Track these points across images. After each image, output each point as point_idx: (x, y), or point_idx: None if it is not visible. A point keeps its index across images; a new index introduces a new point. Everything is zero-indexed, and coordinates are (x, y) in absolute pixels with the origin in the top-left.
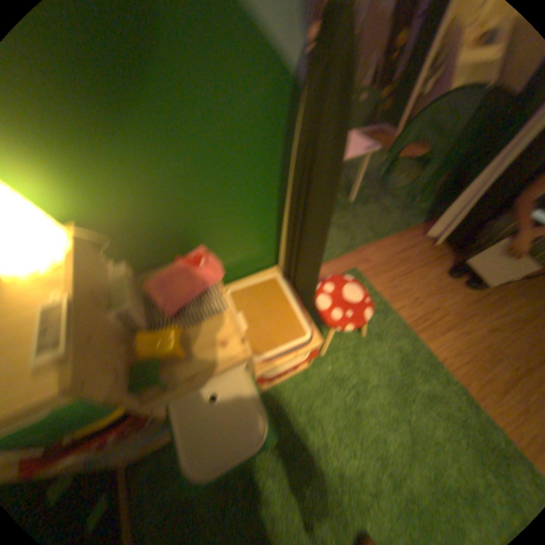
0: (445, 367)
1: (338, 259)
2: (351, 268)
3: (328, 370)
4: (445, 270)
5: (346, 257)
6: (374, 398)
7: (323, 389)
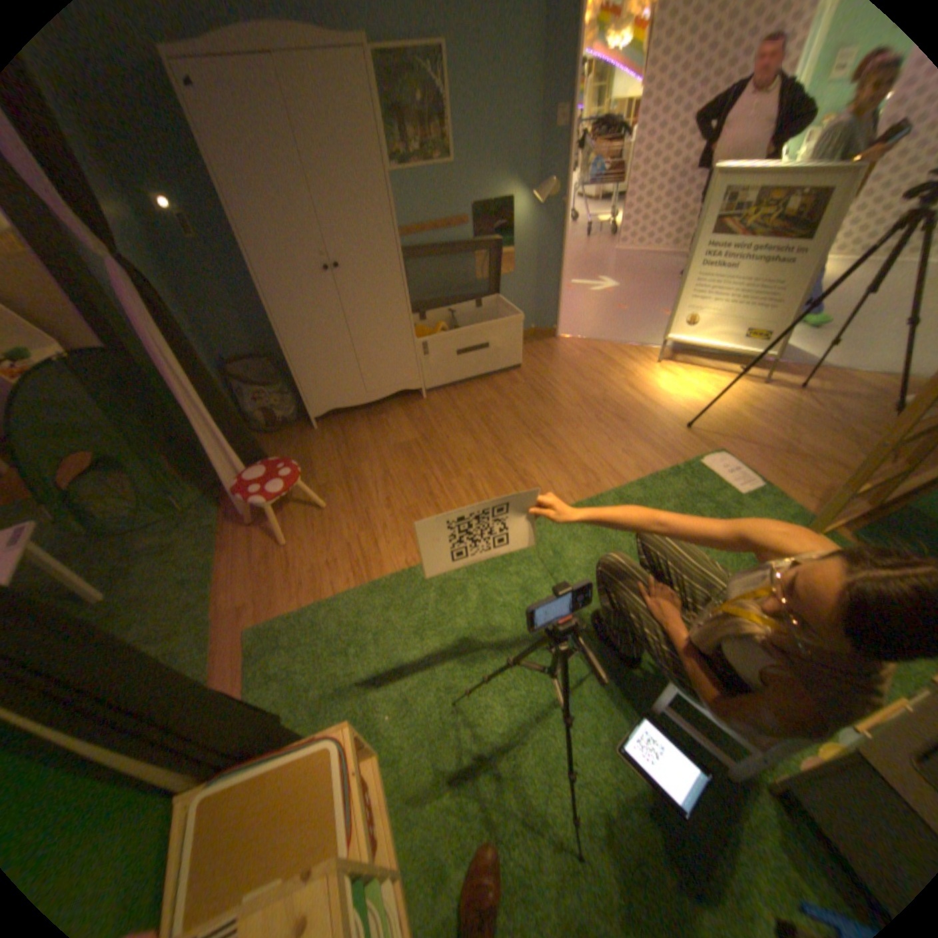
0: (413, 567)
1: (211, 660)
2: (240, 641)
3: (387, 724)
4: (301, 516)
5: (213, 644)
6: (433, 663)
7: (411, 738)
